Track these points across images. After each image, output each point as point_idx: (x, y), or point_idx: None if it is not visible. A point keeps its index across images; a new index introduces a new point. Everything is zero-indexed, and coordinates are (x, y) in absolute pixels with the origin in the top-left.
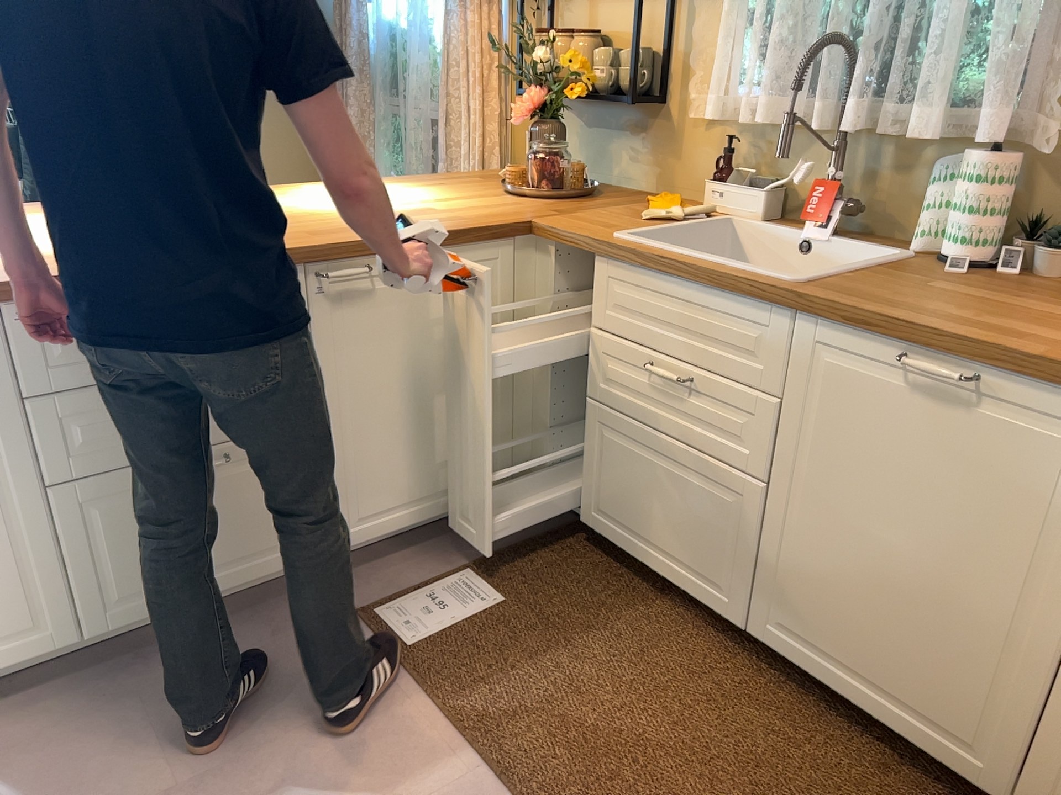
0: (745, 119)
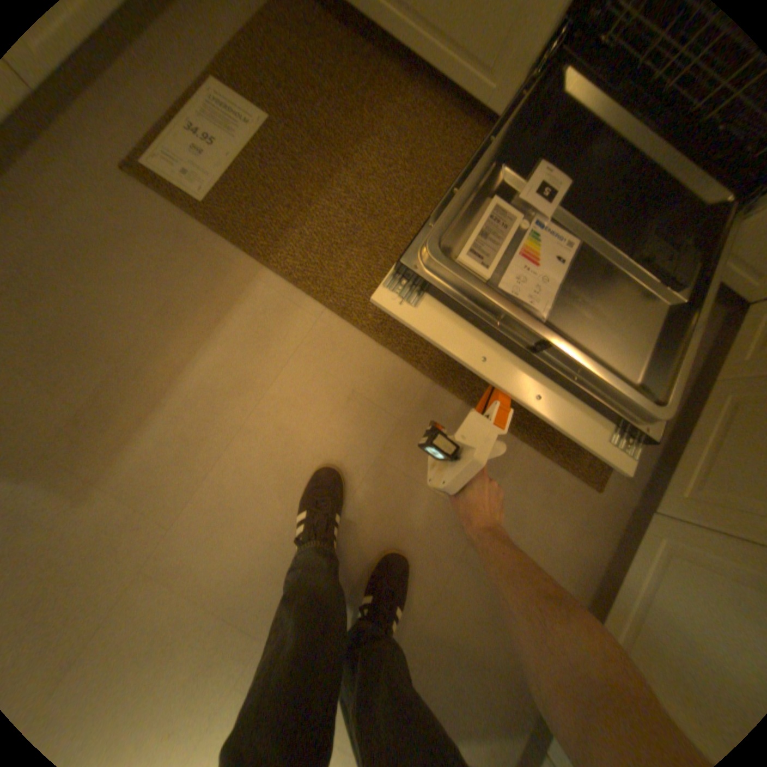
0: None
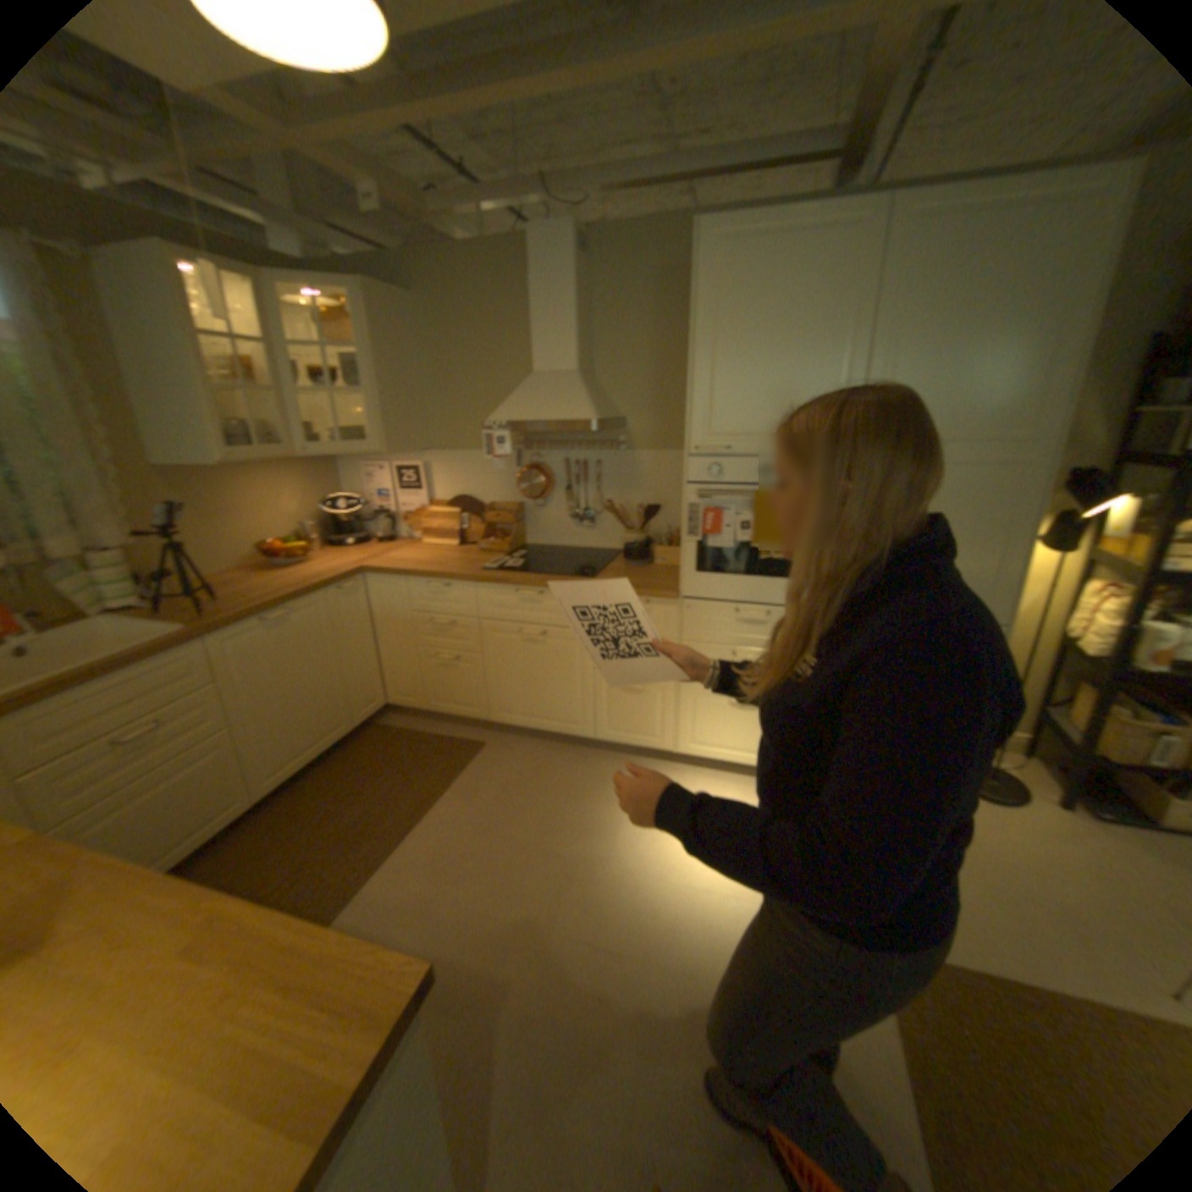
0: None
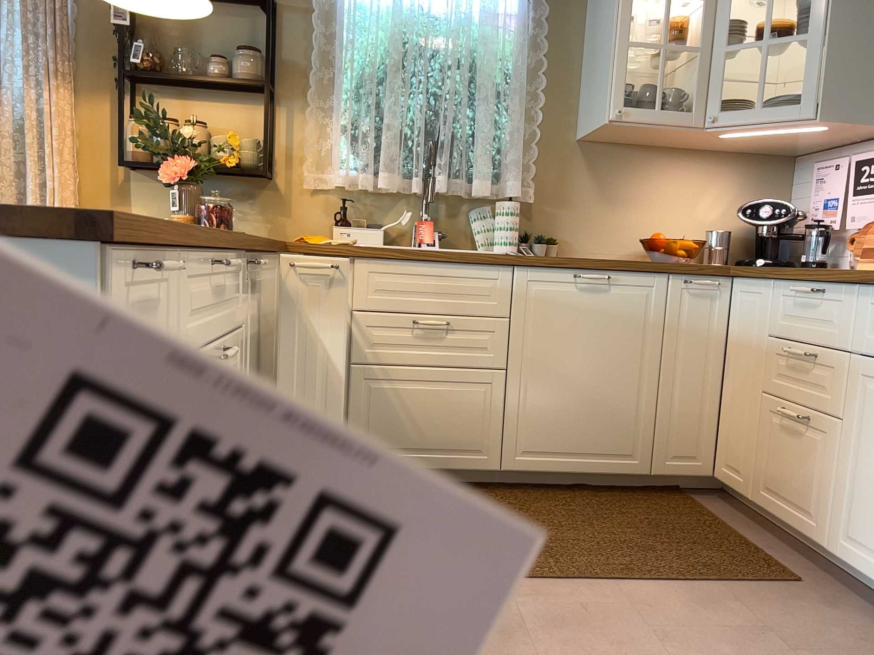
0: (355, 187)
